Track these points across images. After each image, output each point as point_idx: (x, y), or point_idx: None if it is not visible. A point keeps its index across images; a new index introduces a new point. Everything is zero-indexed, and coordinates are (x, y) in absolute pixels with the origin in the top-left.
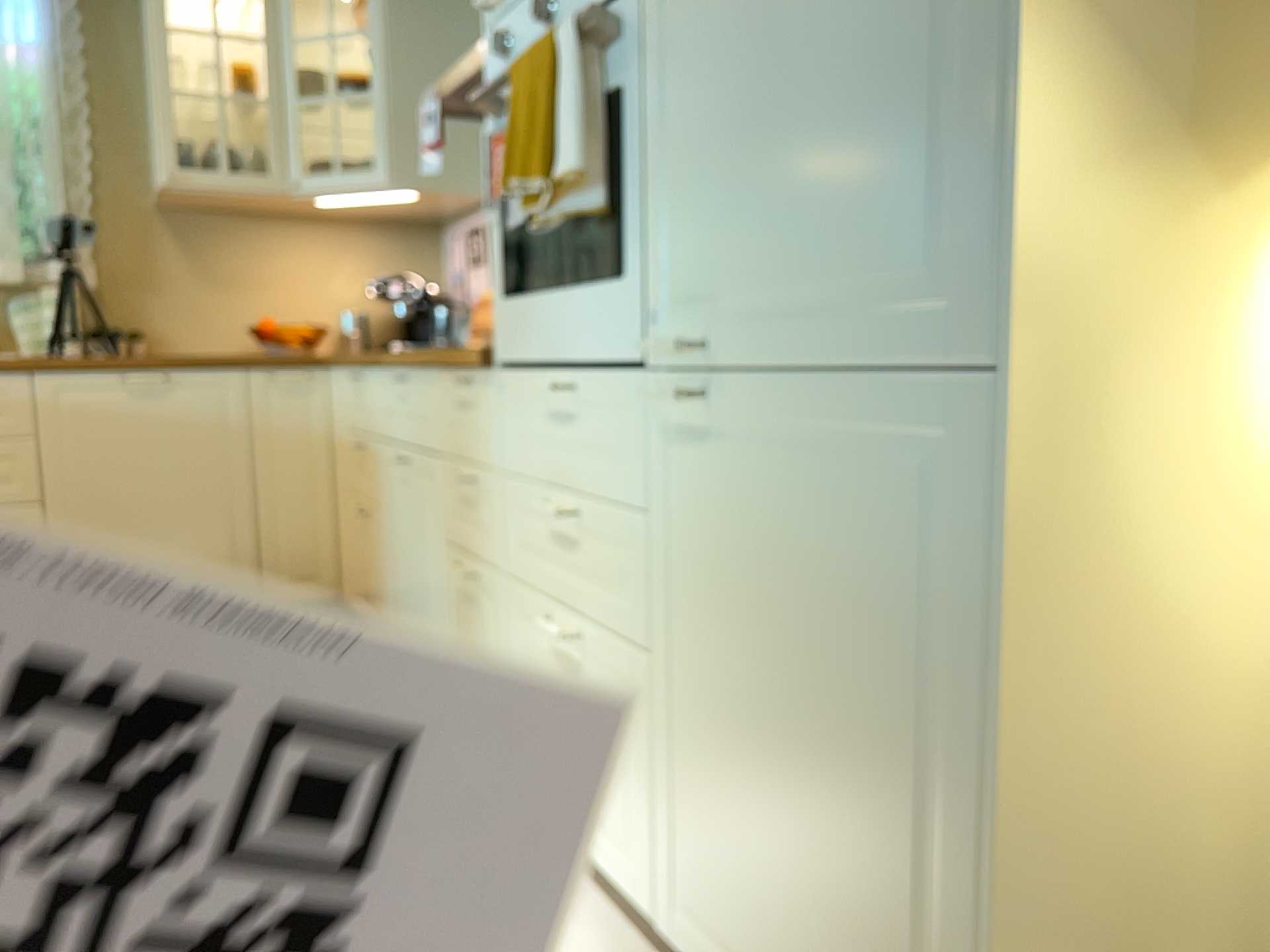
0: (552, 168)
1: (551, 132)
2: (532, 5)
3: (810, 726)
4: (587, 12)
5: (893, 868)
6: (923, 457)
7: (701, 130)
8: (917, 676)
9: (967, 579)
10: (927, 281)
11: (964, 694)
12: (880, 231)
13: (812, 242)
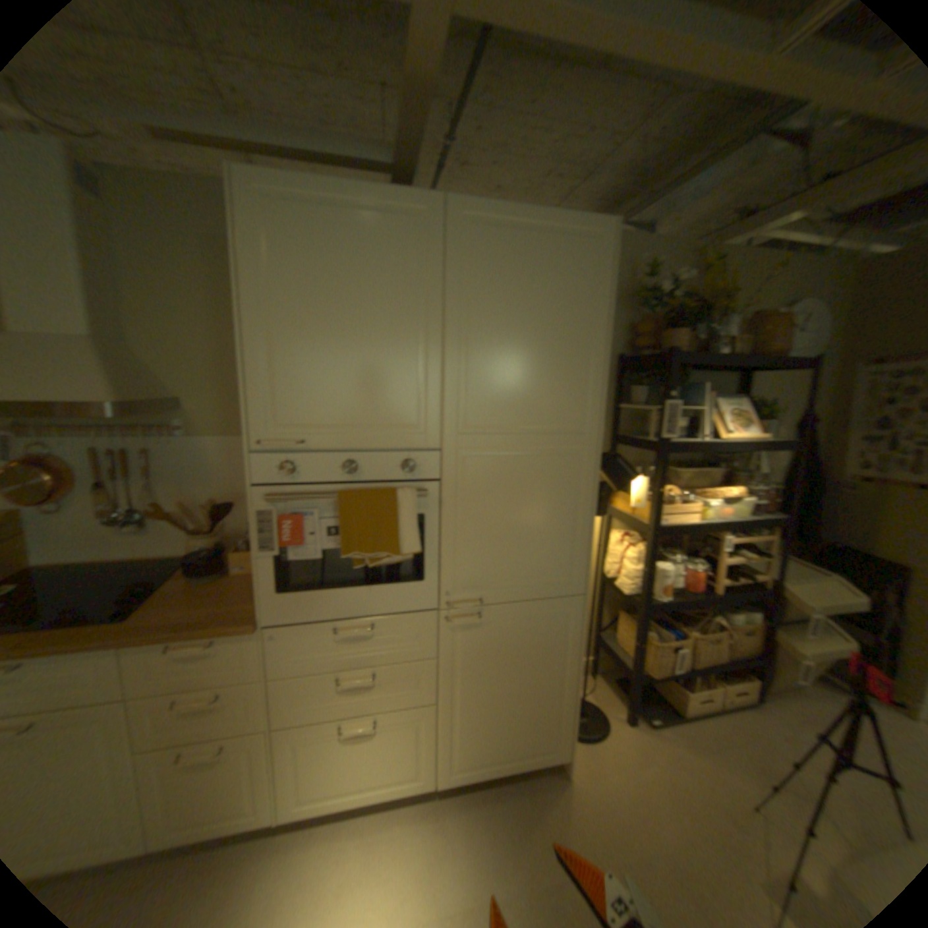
0: (395, 548)
1: (394, 534)
2: (322, 458)
3: (519, 686)
4: (421, 492)
5: (546, 702)
6: (559, 614)
7: (474, 536)
8: (556, 659)
9: (569, 635)
10: (562, 579)
11: (568, 657)
12: (549, 568)
13: (525, 570)
